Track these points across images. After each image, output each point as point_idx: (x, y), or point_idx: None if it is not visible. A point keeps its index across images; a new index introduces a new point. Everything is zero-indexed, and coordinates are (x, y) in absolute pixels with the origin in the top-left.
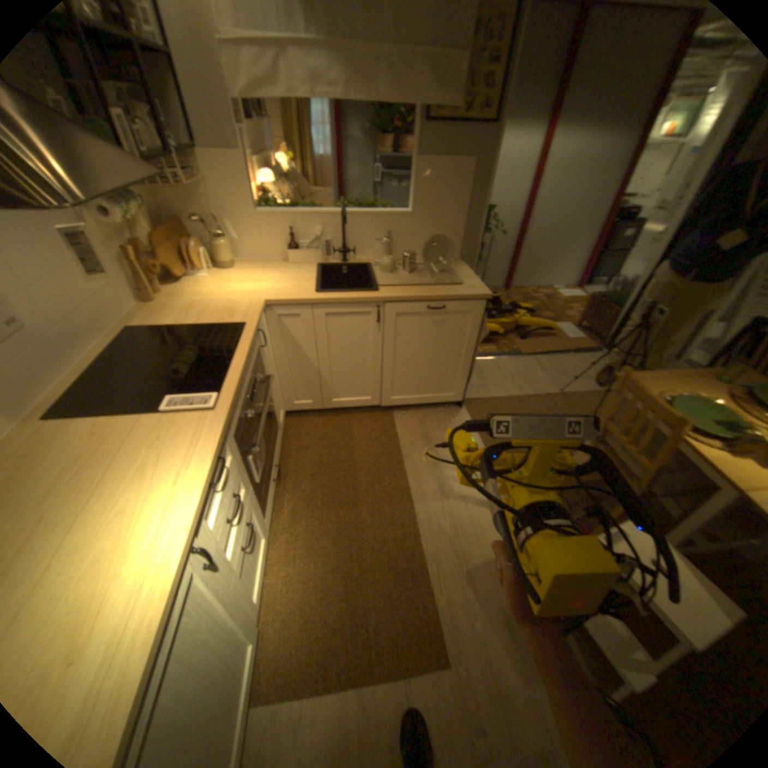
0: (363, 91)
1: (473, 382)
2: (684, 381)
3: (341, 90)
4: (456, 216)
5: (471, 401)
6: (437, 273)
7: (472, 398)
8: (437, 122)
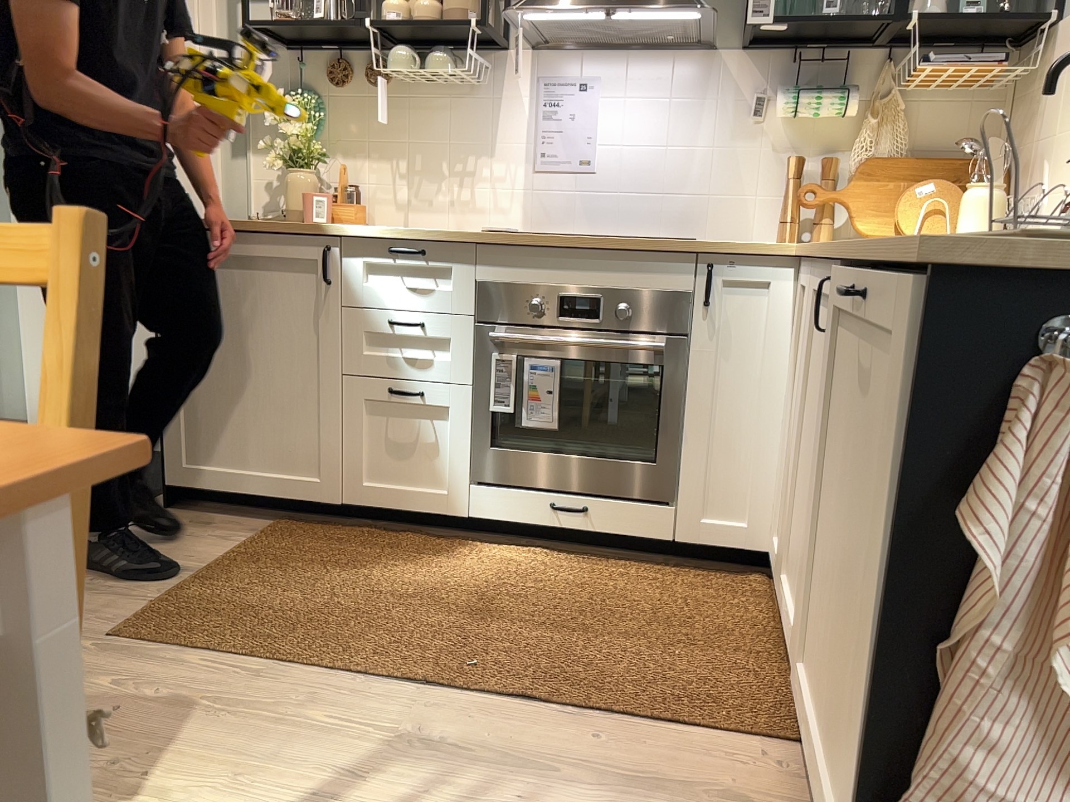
0: None
1: None
2: None
3: None
4: None
5: None
6: None
7: None
8: None
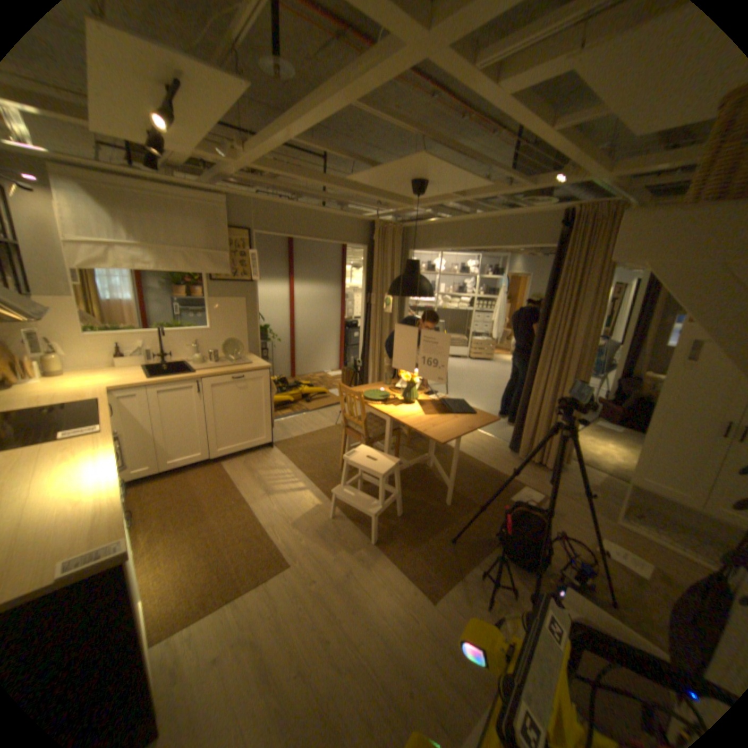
0: (168, 267)
1: (278, 432)
2: (371, 387)
3: (153, 266)
4: (240, 328)
5: (279, 442)
6: (234, 360)
7: (279, 441)
8: (217, 281)
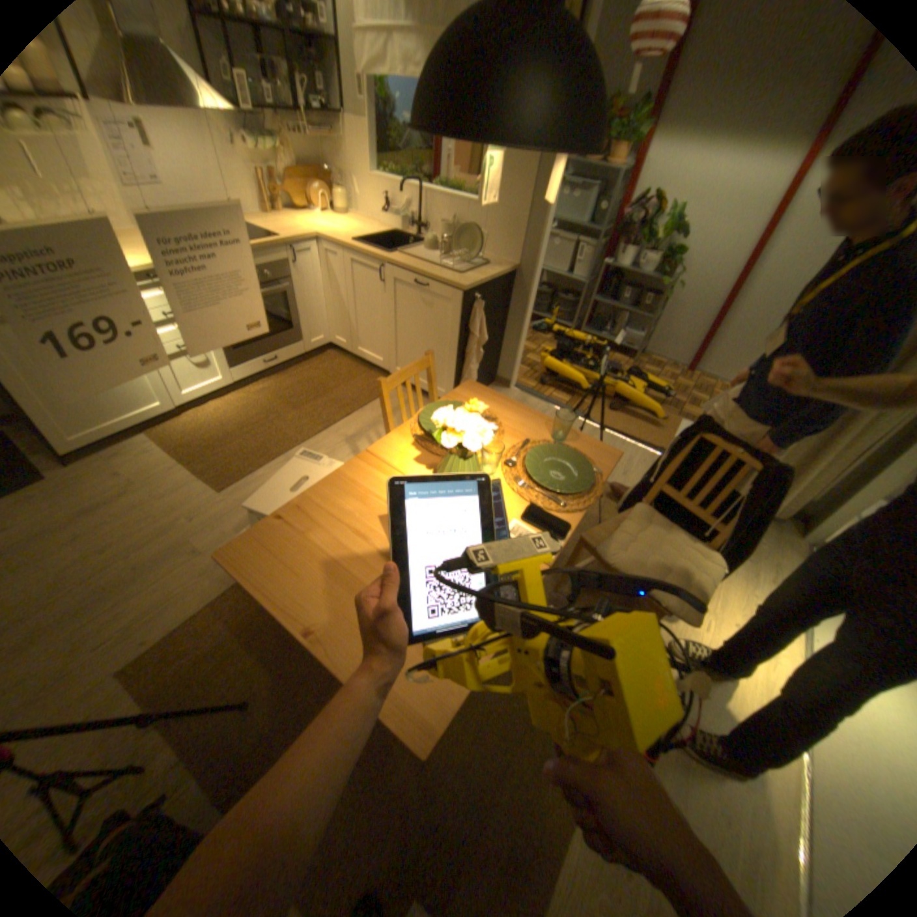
0: None
1: None
2: (512, 412)
3: None
4: (518, 215)
5: None
6: (464, 262)
7: None
8: None
